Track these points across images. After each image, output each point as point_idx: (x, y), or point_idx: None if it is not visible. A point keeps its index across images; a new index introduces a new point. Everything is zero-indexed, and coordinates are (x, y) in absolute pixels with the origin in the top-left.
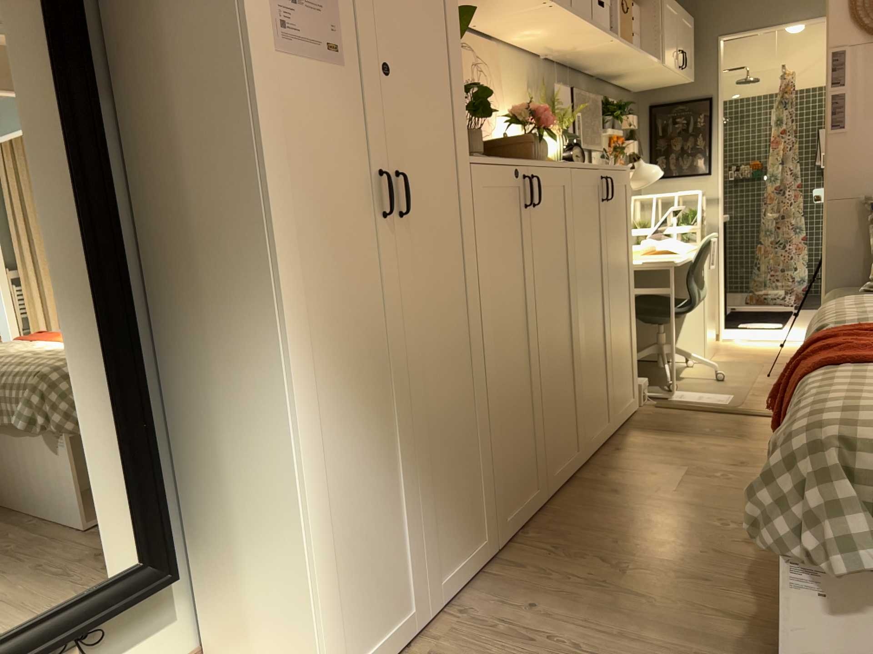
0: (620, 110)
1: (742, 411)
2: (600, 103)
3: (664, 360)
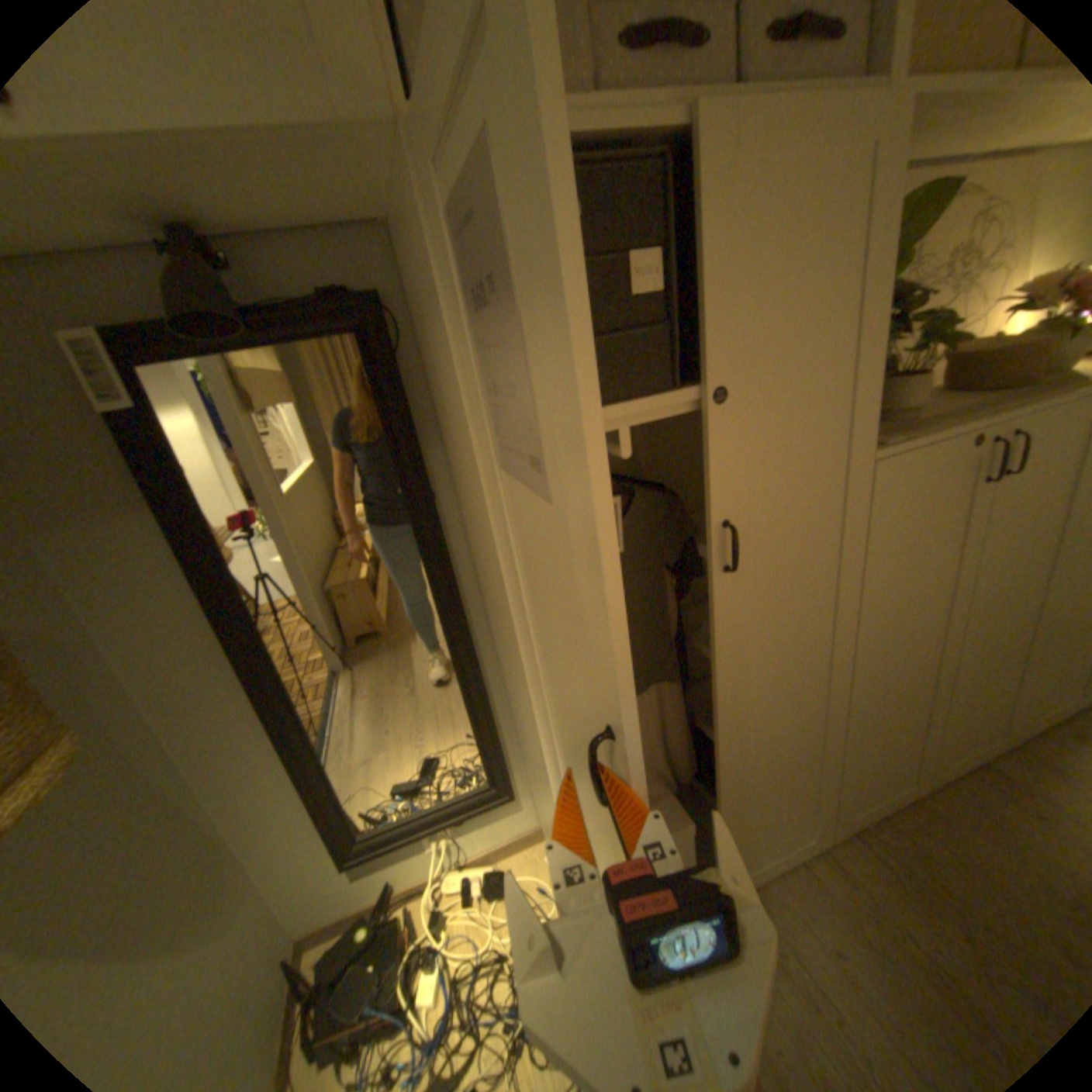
0: None
1: None
2: None
3: None
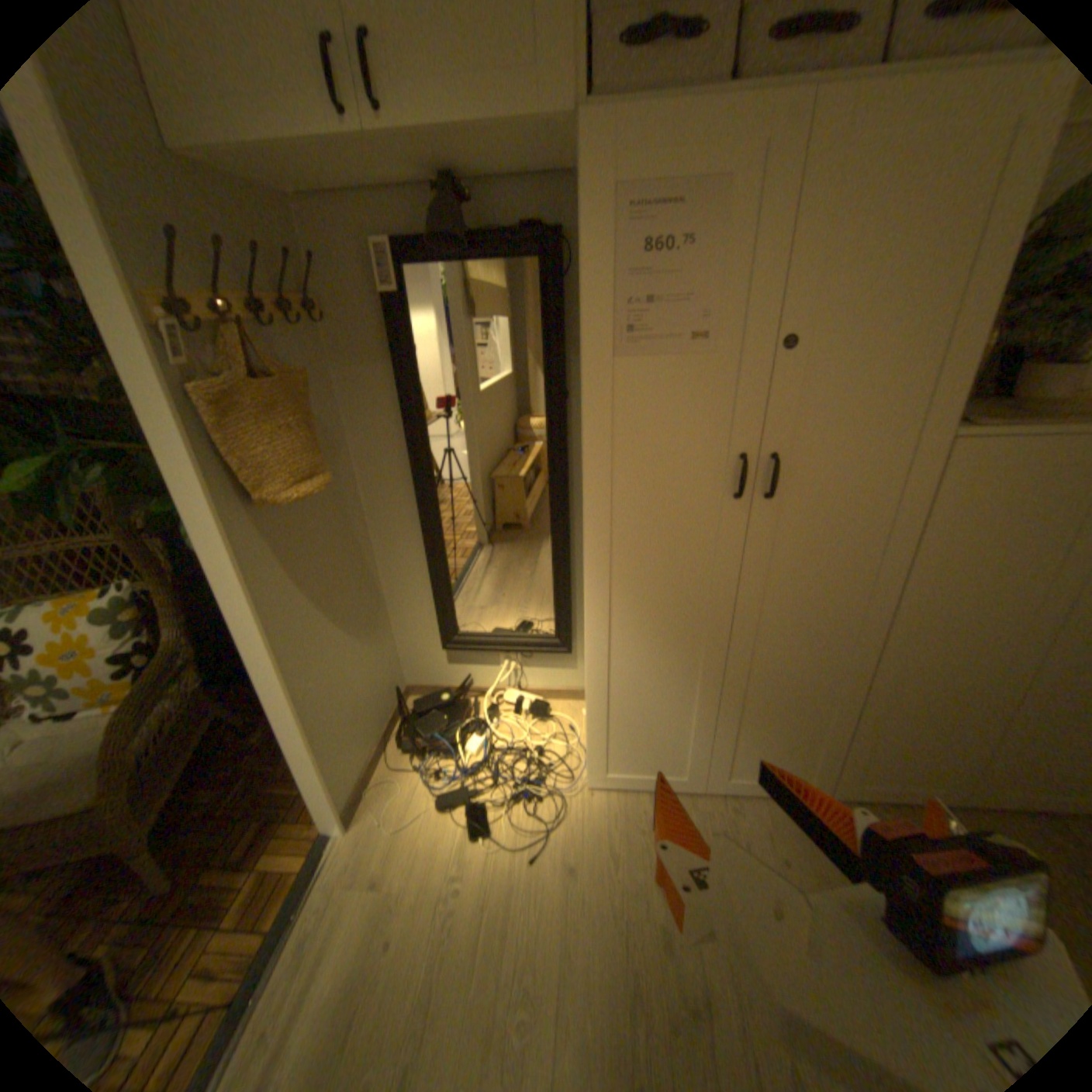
0: None
1: None
2: None
3: None
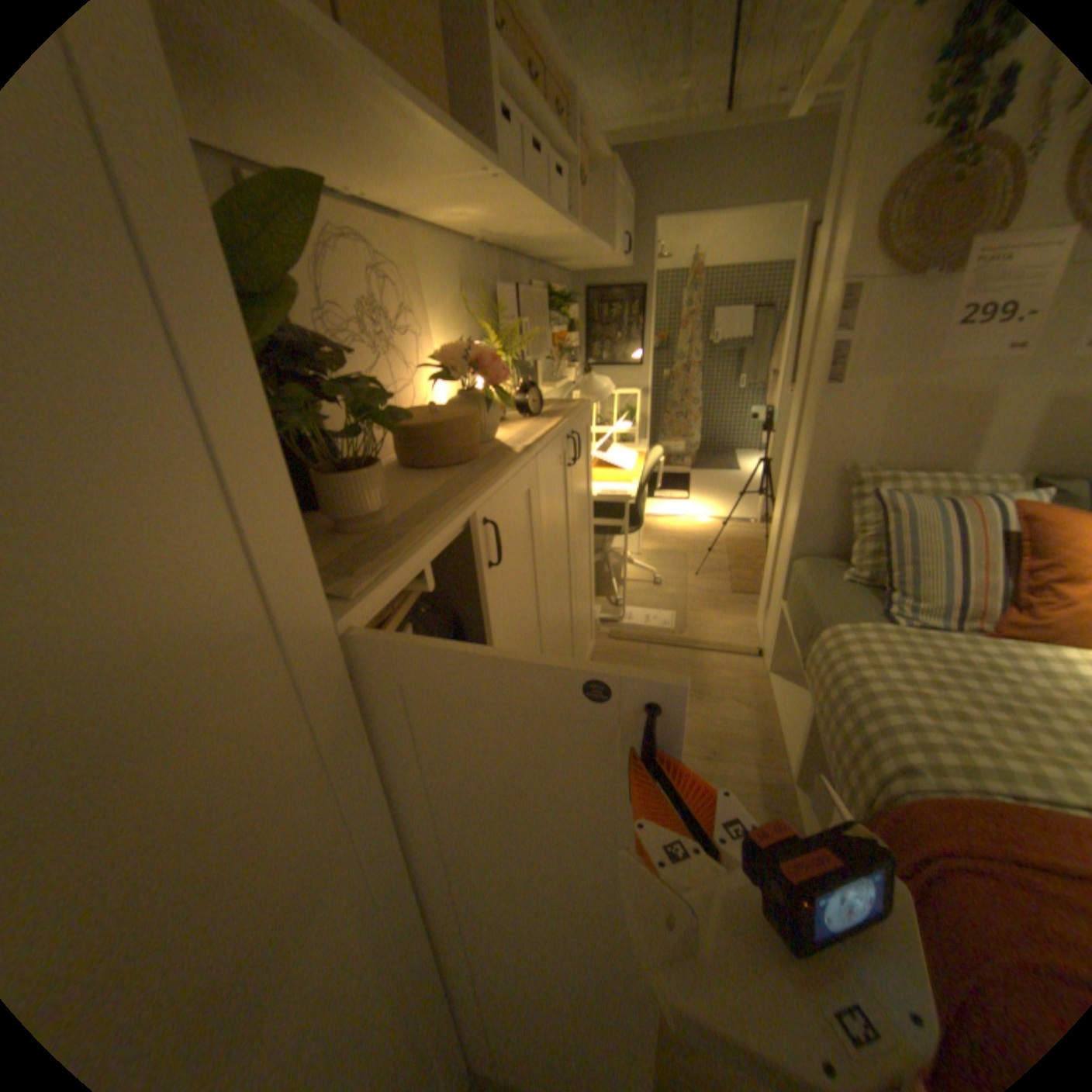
0: (565, 296)
1: (692, 646)
2: (547, 293)
3: (612, 574)
